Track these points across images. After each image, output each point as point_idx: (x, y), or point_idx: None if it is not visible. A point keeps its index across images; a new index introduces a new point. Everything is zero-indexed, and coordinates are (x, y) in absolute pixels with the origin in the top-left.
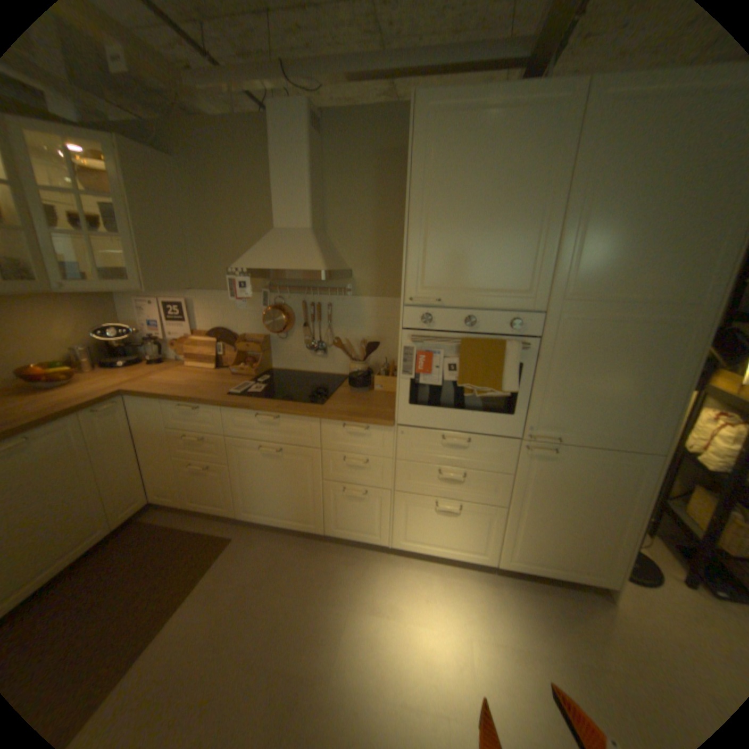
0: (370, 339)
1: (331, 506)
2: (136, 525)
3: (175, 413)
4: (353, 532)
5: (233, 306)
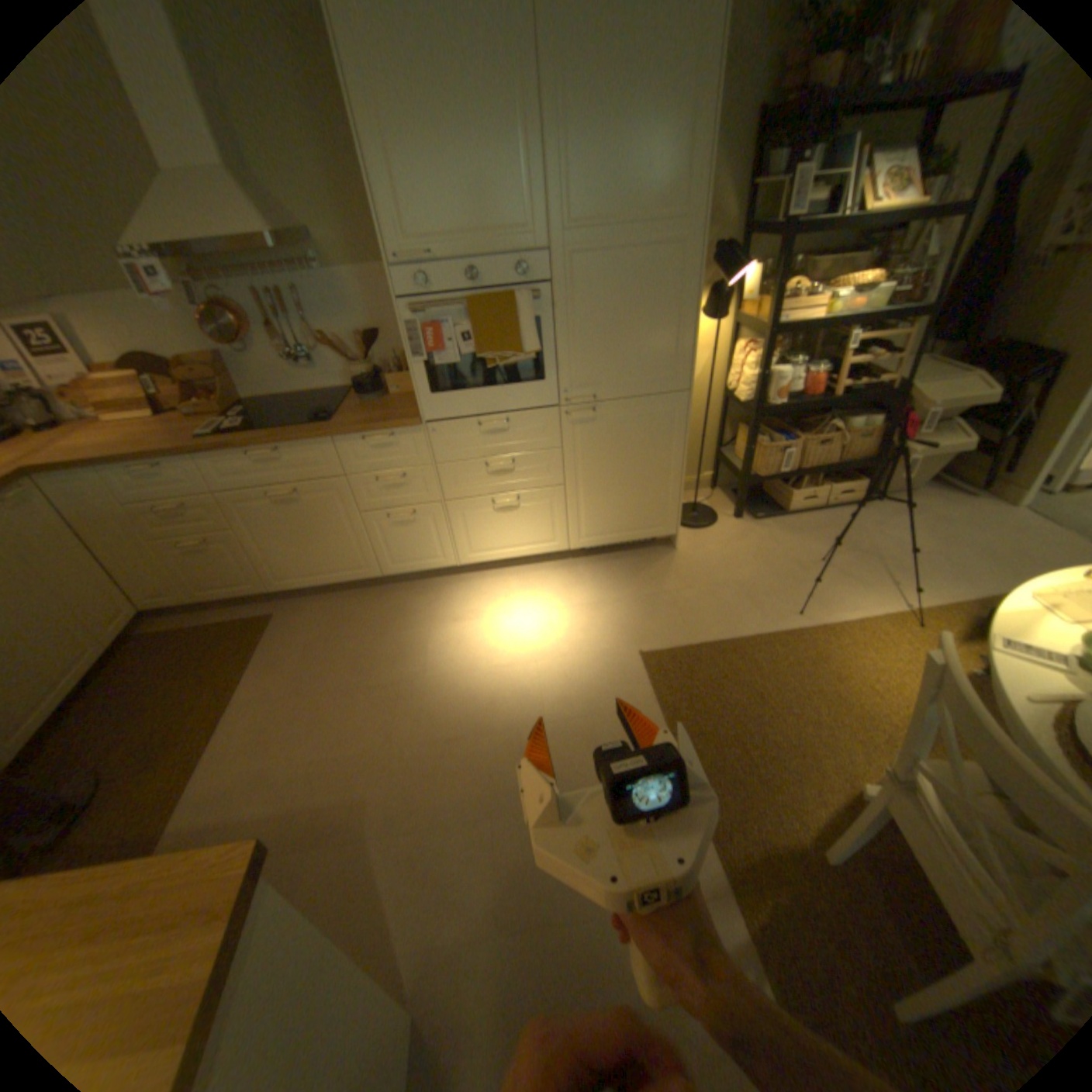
0: (364, 330)
1: (379, 541)
2: (135, 640)
3: (124, 481)
4: (413, 562)
5: (138, 314)
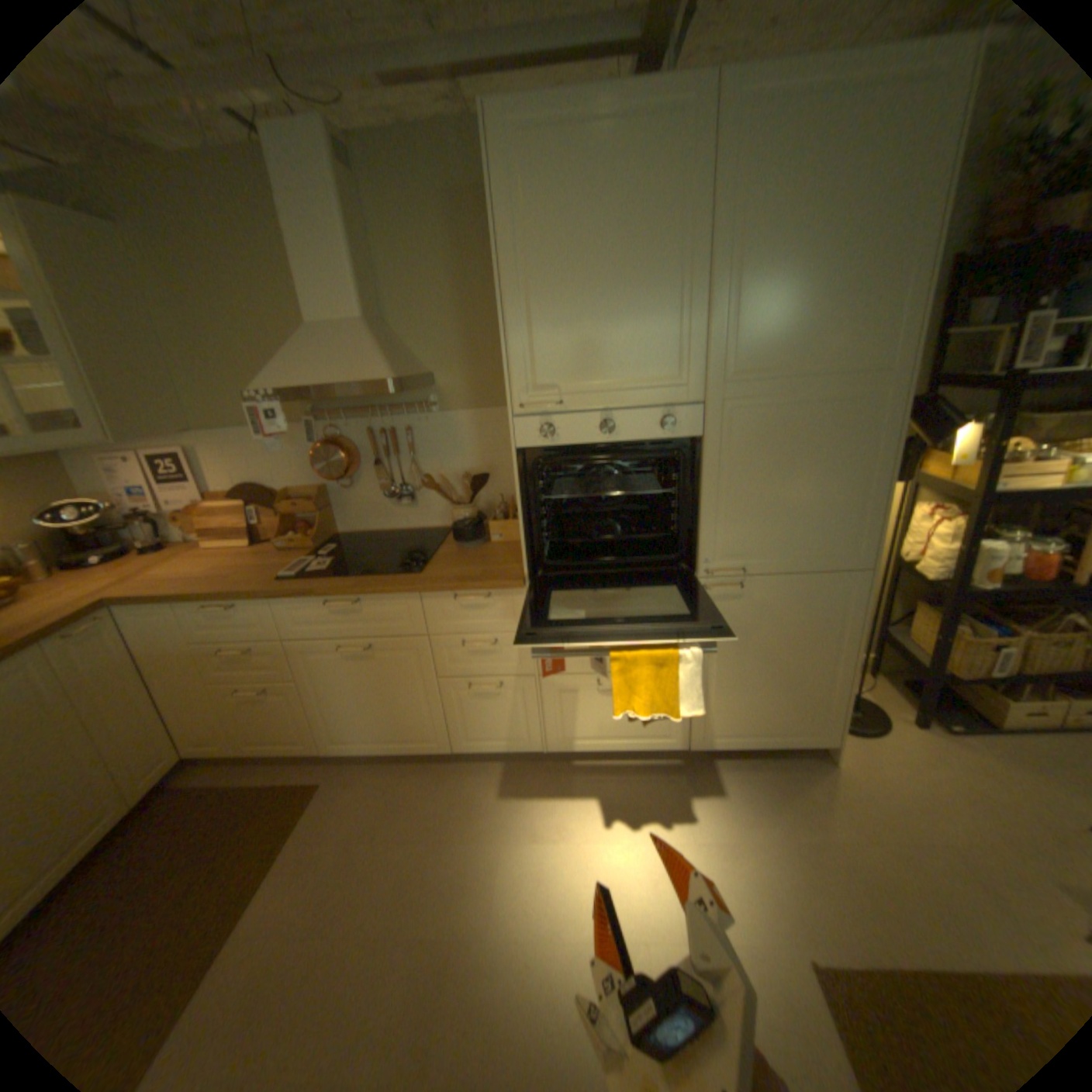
0: (475, 472)
1: (455, 713)
2: (169, 794)
3: (199, 620)
4: (492, 742)
5: (261, 449)
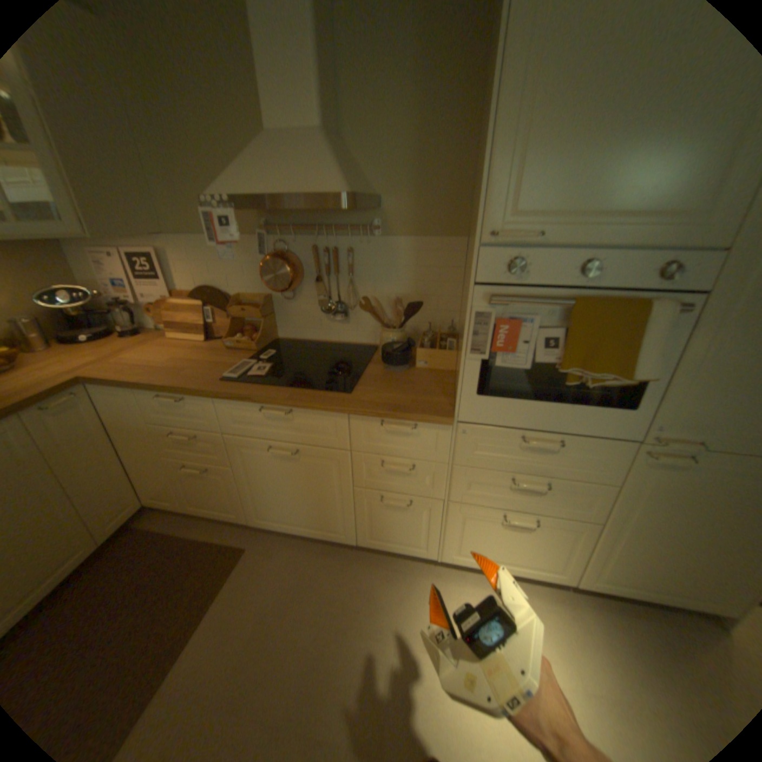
0: (406, 297)
1: (365, 516)
2: (131, 533)
3: (155, 405)
4: (394, 544)
5: (219, 256)
